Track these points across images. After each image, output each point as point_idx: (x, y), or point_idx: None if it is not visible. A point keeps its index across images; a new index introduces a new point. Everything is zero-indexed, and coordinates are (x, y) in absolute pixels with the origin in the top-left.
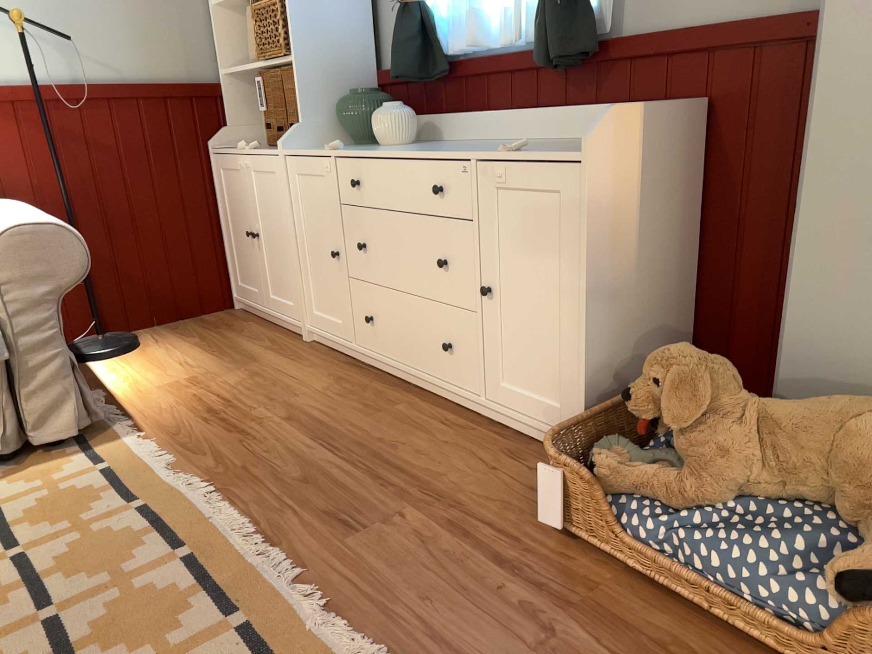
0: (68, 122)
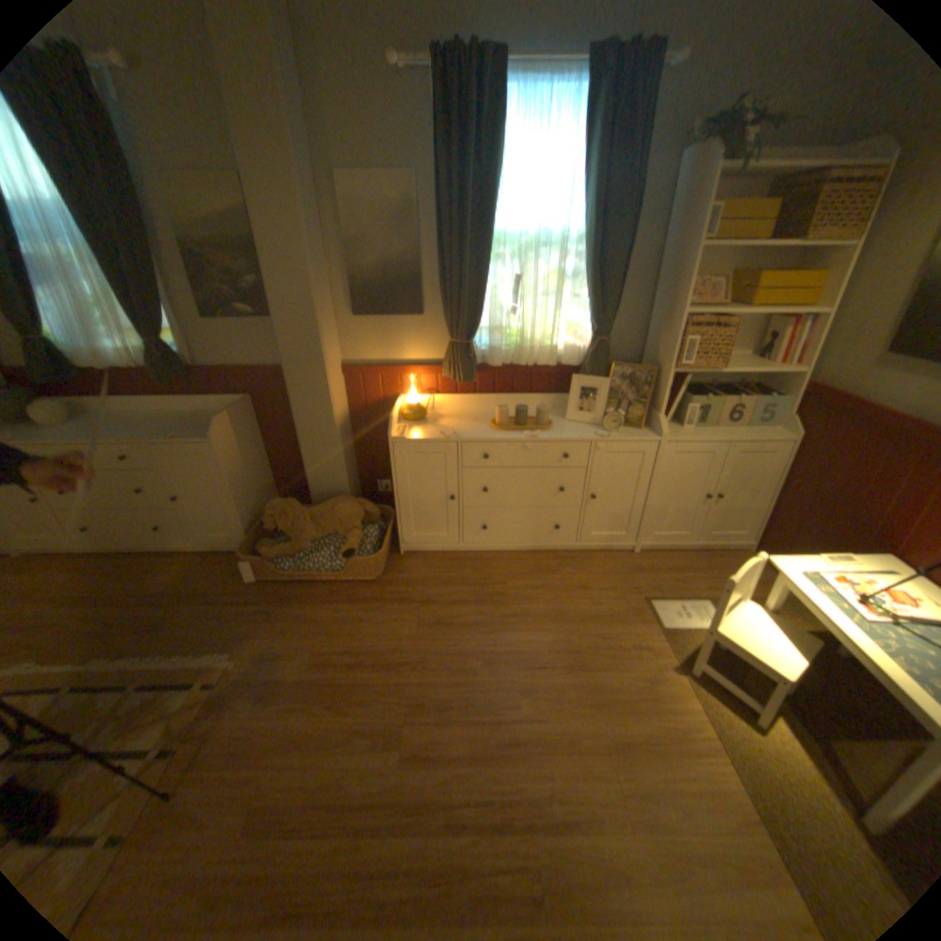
0: None
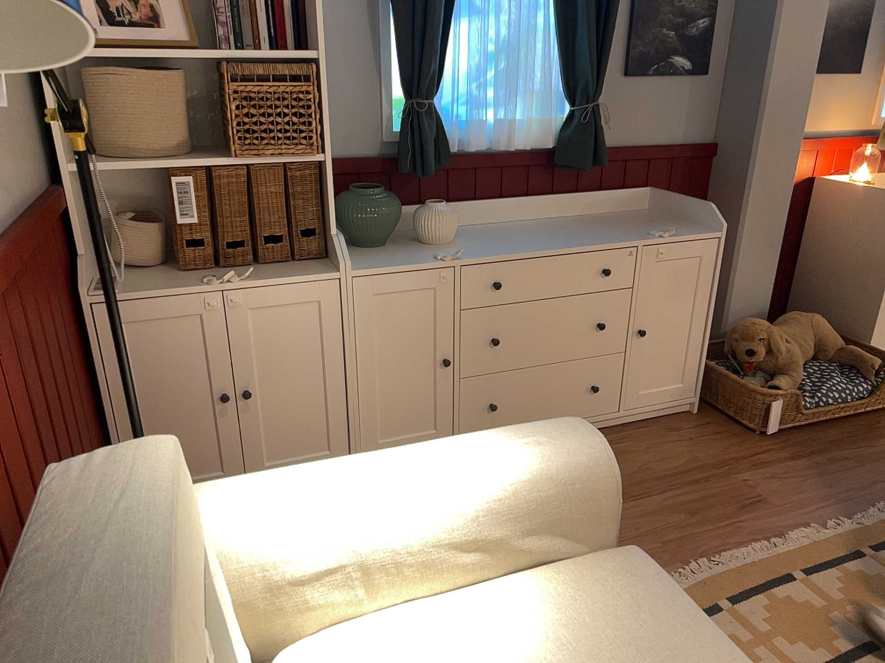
0: (10, 315)
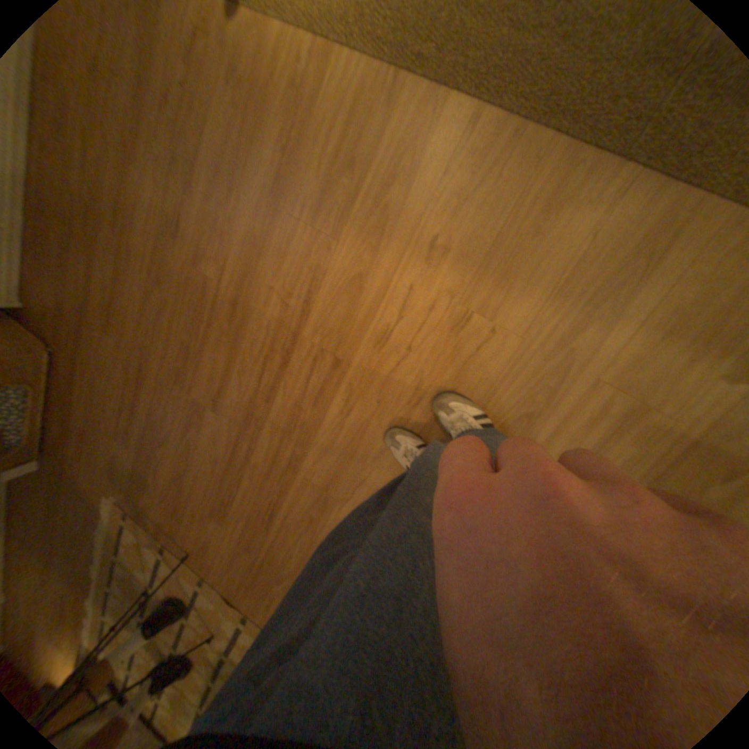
0: None
